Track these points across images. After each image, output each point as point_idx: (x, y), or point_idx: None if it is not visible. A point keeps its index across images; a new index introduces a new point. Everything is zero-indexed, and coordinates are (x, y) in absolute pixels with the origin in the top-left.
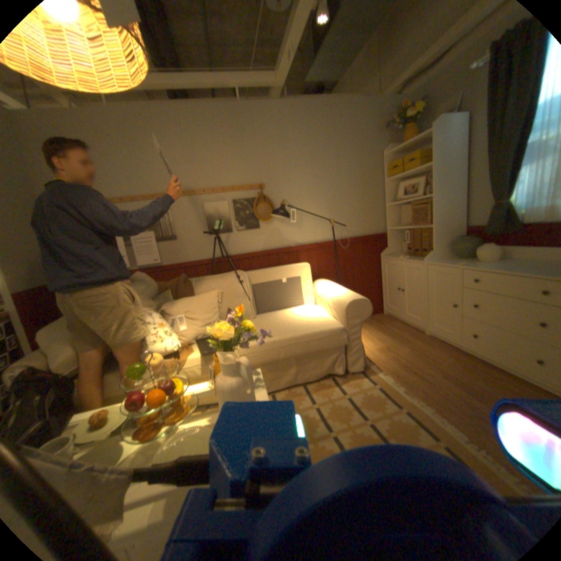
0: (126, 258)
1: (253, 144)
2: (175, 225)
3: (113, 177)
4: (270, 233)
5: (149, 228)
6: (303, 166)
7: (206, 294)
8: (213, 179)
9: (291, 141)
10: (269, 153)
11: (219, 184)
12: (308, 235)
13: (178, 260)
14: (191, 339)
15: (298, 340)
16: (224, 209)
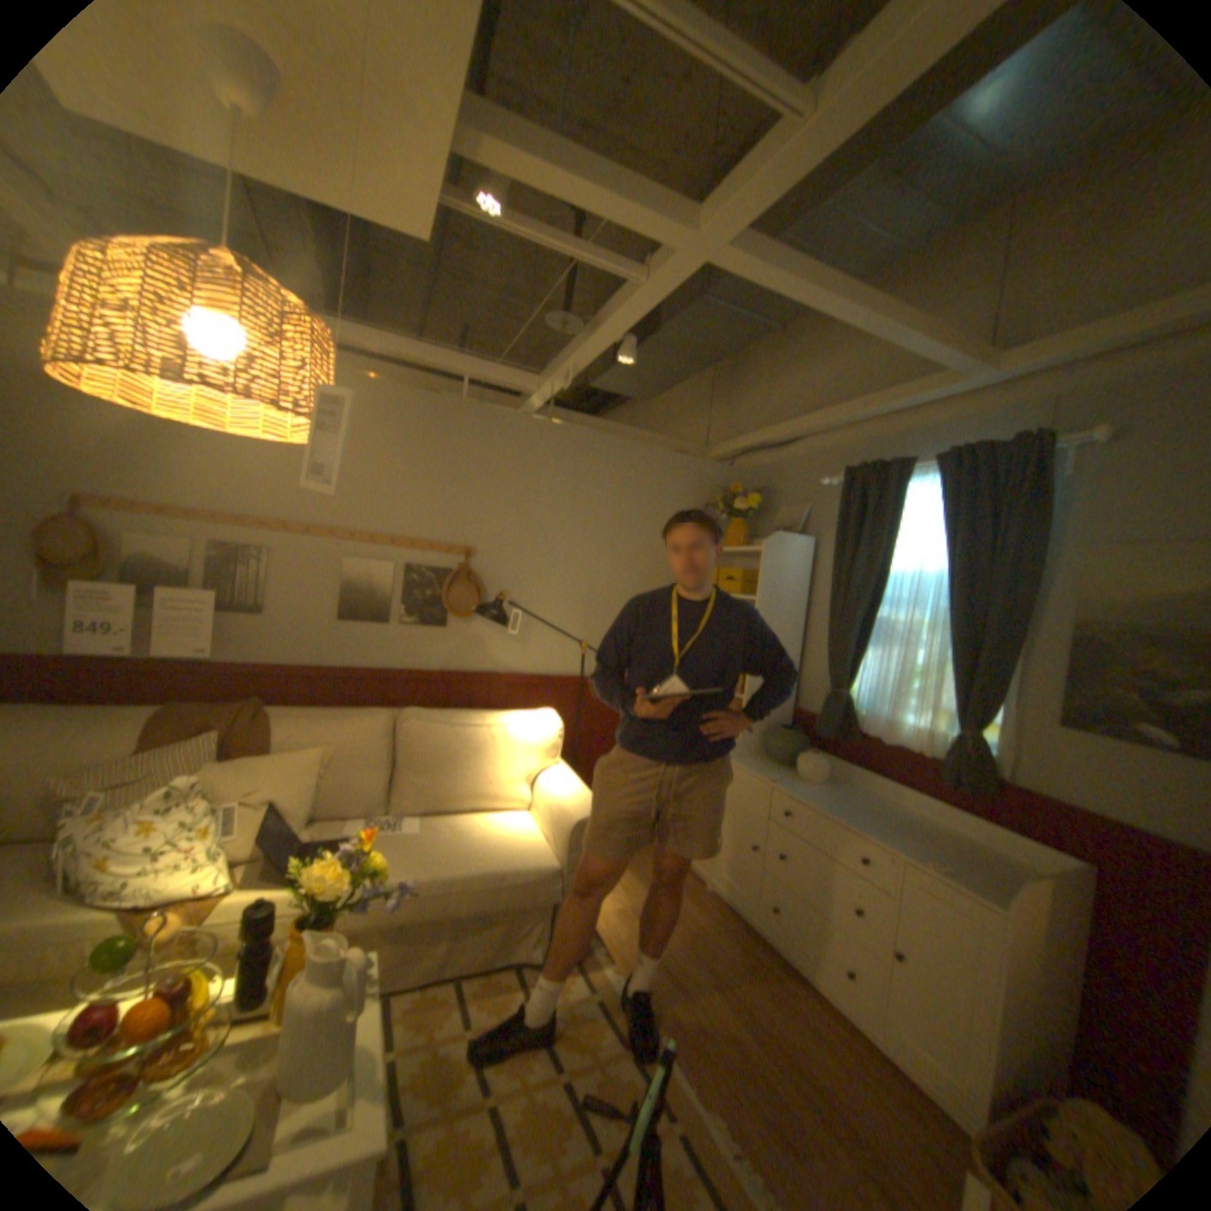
0: (129, 639)
1: (472, 479)
2: (269, 590)
3: (160, 468)
4: (465, 642)
5: (207, 586)
6: (554, 537)
7: (298, 756)
8: (378, 521)
9: (542, 492)
10: (497, 502)
11: (388, 532)
12: (536, 660)
13: (251, 661)
14: (235, 859)
15: (468, 888)
16: (383, 580)
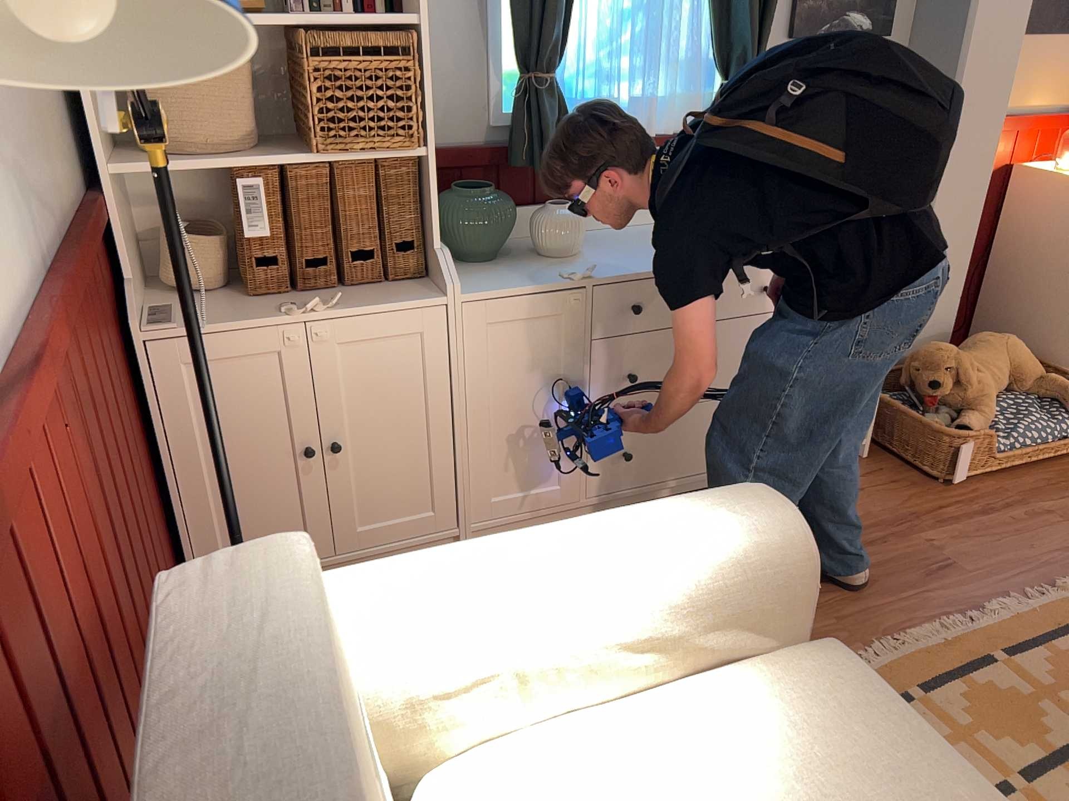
0: None
1: None
2: None
3: None
4: None
5: None
6: None
7: None
8: None
9: None
10: None
11: None
12: None
13: None
14: None
15: None
16: None
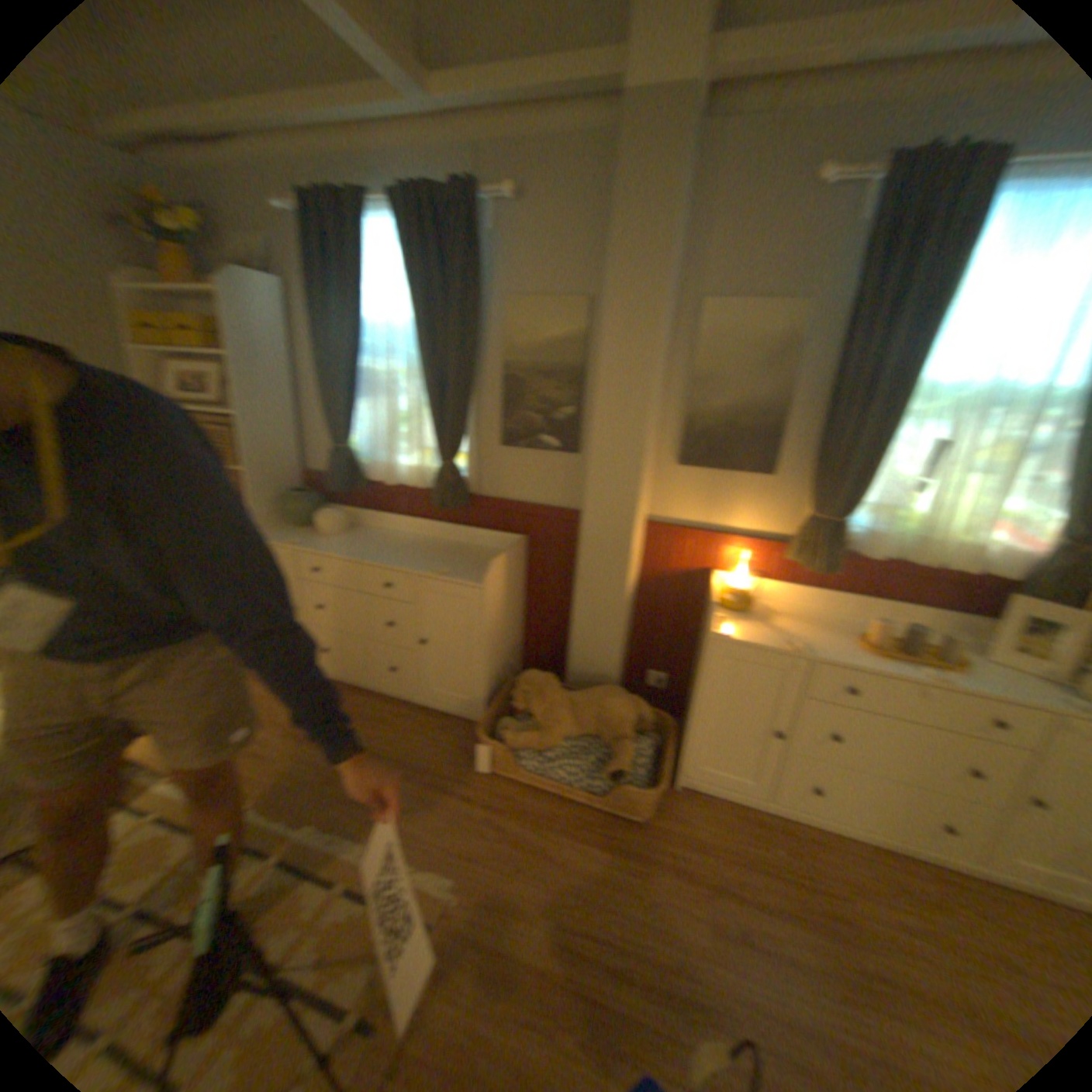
0: None
1: None
2: None
3: None
4: None
5: None
6: None
7: None
8: None
9: None
10: None
11: None
12: None
13: None
14: None
15: None
16: None
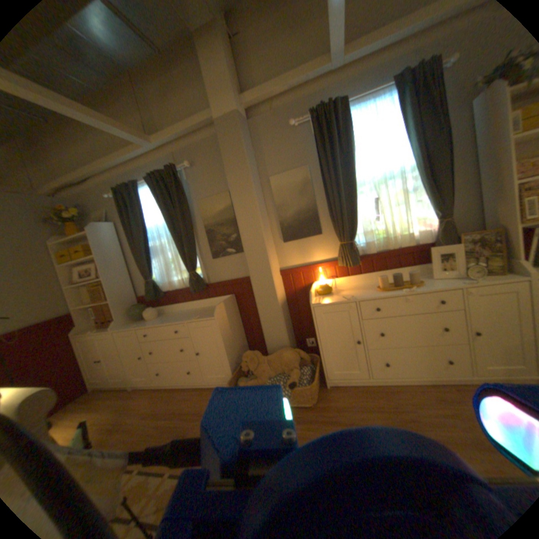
0: None
1: None
2: None
3: None
4: None
5: None
6: None
7: None
8: None
9: None
10: None
11: None
12: None
13: None
14: None
15: None
16: None
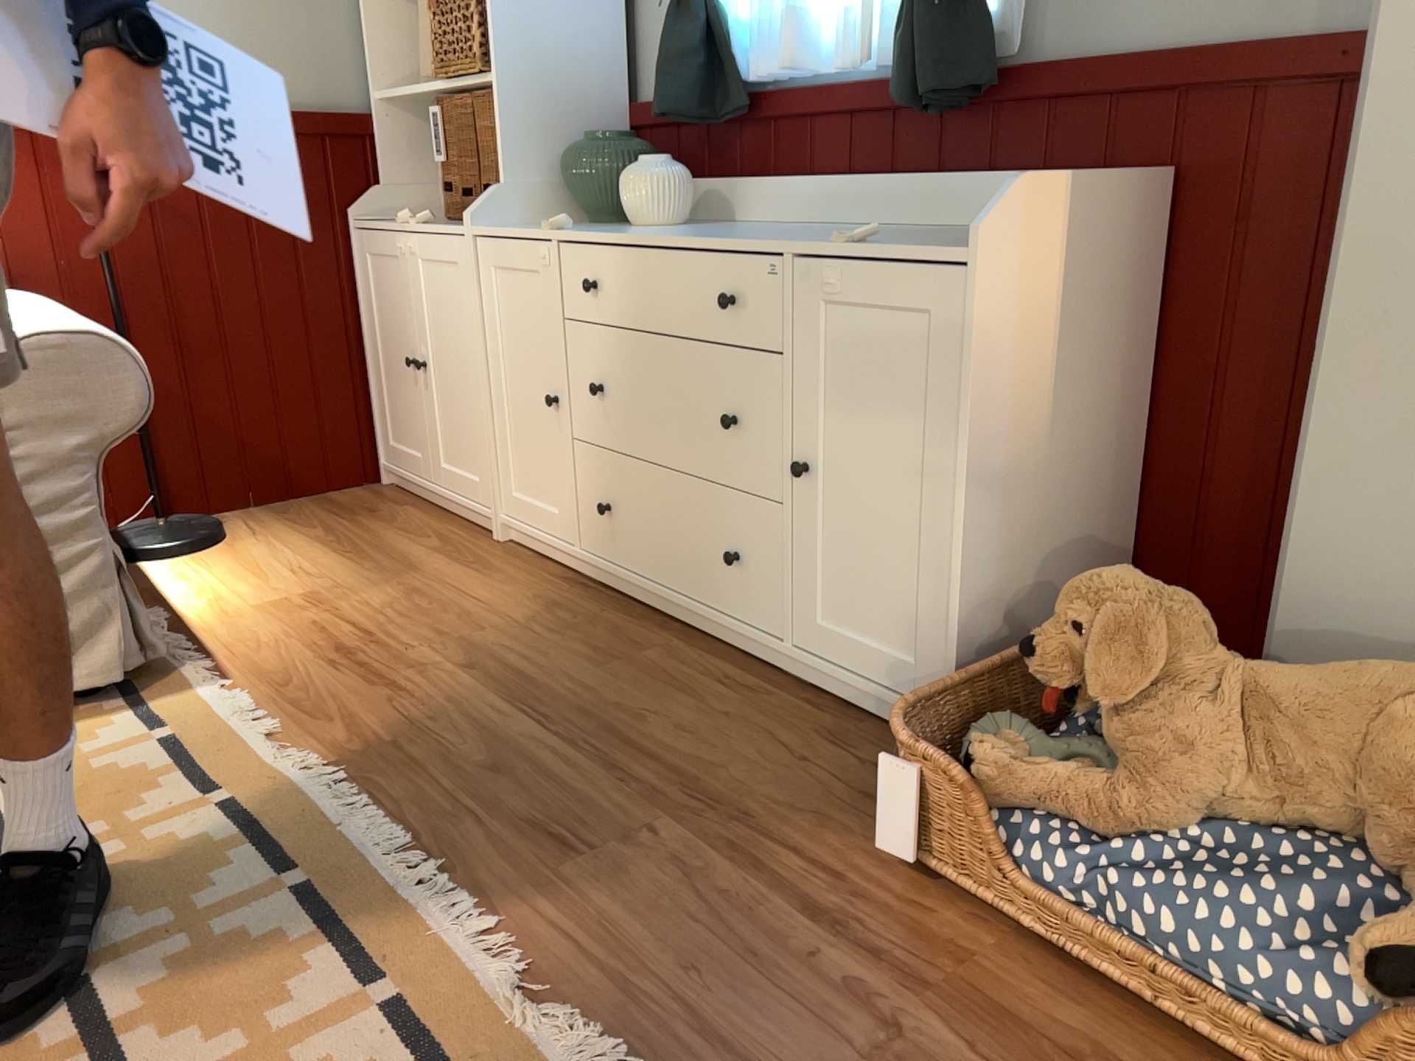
0: None
1: None
2: None
3: None
4: None
5: None
6: None
7: None
8: None
9: None
10: None
11: None
12: None
13: None
14: None
15: None
16: None
